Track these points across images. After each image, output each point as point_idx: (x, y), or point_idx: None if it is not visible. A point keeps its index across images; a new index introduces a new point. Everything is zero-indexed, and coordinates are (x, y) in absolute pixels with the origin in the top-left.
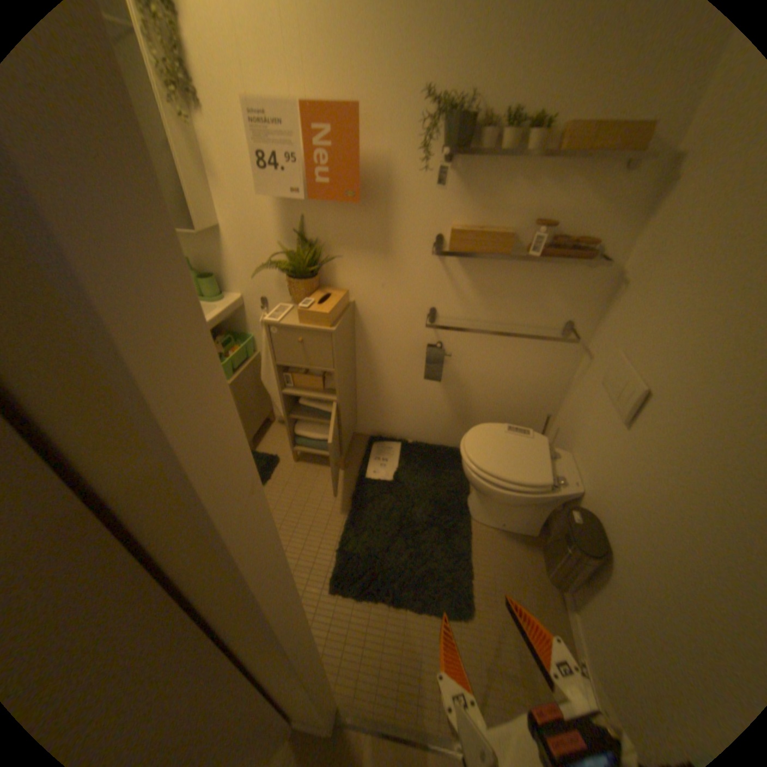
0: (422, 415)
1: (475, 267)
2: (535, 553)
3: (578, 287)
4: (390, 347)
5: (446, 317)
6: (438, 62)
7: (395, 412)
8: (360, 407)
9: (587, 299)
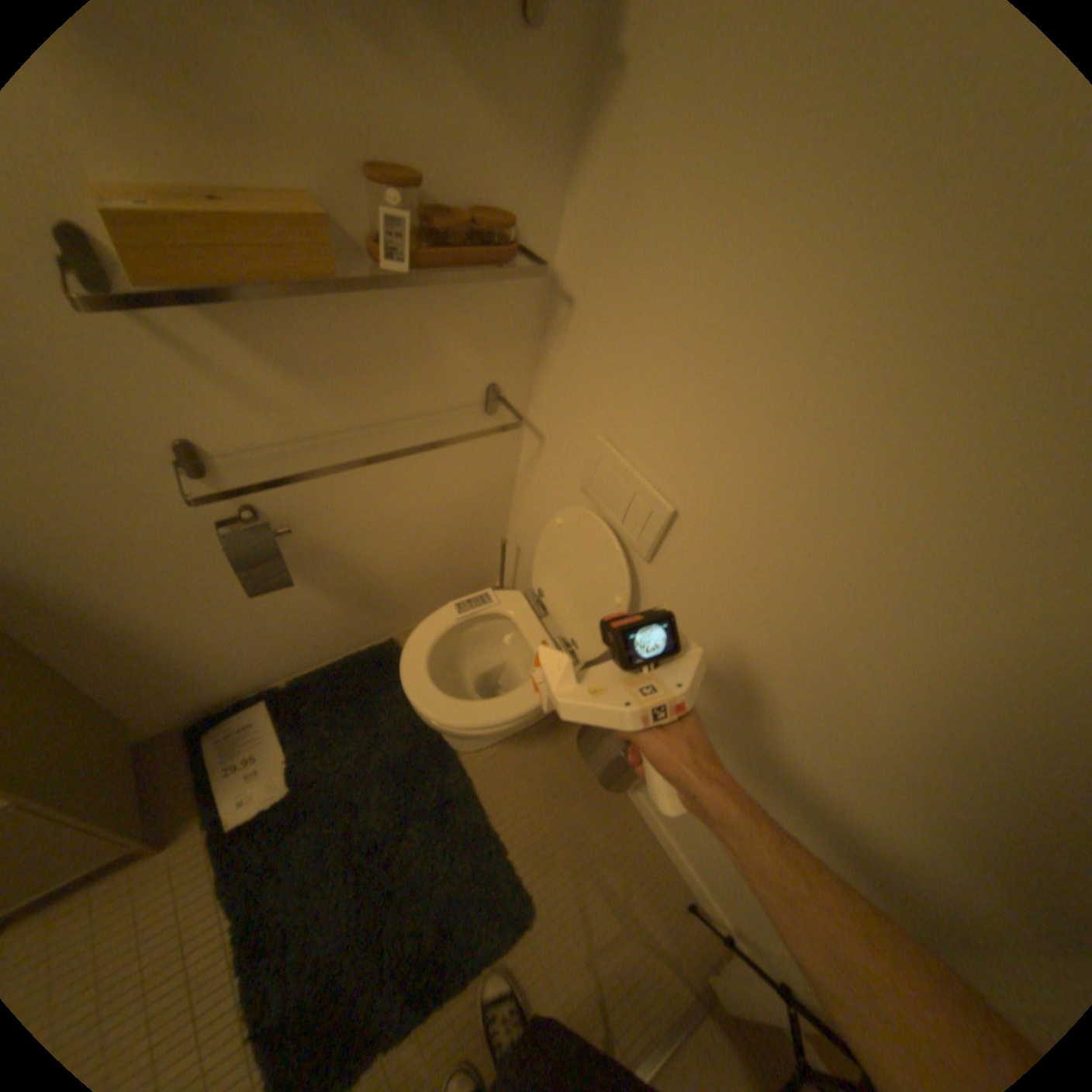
0: (280, 637)
1: (249, 309)
2: (557, 739)
3: (491, 317)
4: (106, 563)
5: (232, 448)
6: None
7: (215, 662)
8: (110, 701)
9: (510, 337)
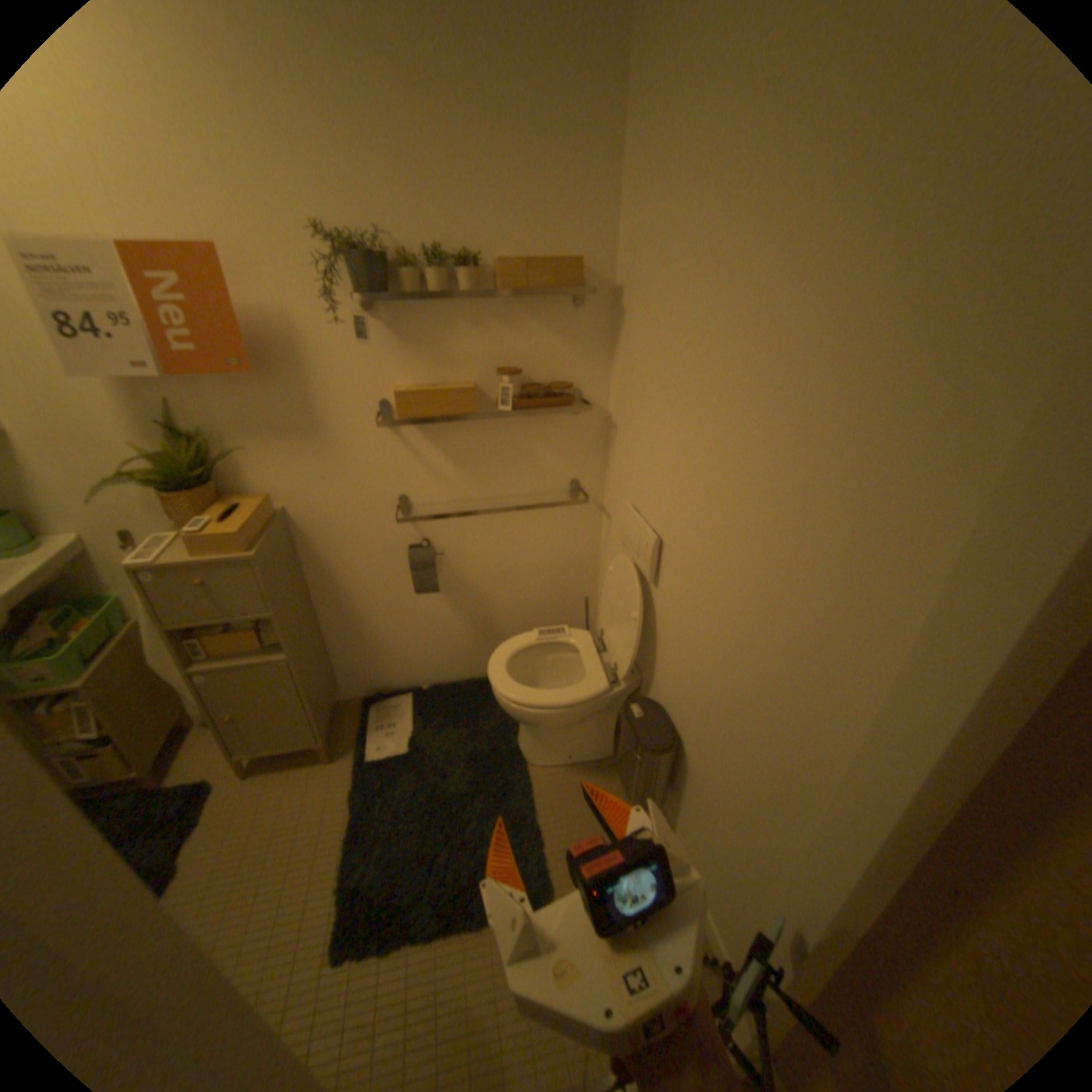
0: (430, 645)
1: (442, 434)
2: (613, 778)
3: (569, 440)
4: (357, 561)
5: (424, 504)
6: (319, 193)
7: (391, 651)
8: (335, 659)
9: (583, 452)
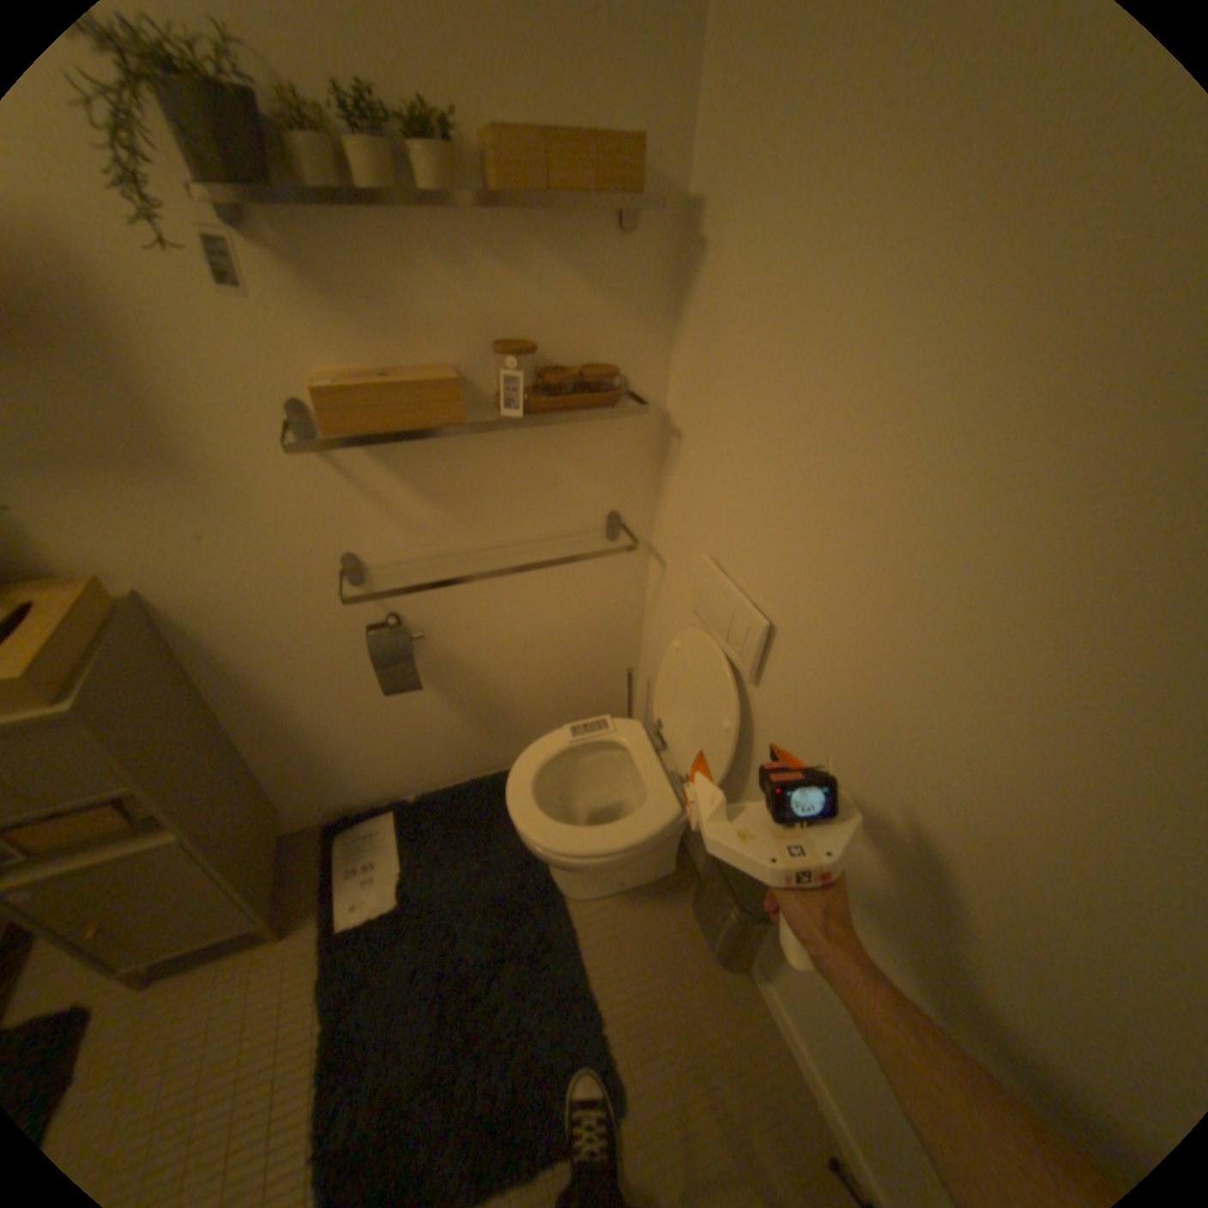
0: (413, 747)
1: (406, 453)
2: (678, 904)
3: (607, 453)
4: (284, 654)
5: (385, 563)
6: None
7: (355, 762)
8: (270, 785)
9: (627, 470)
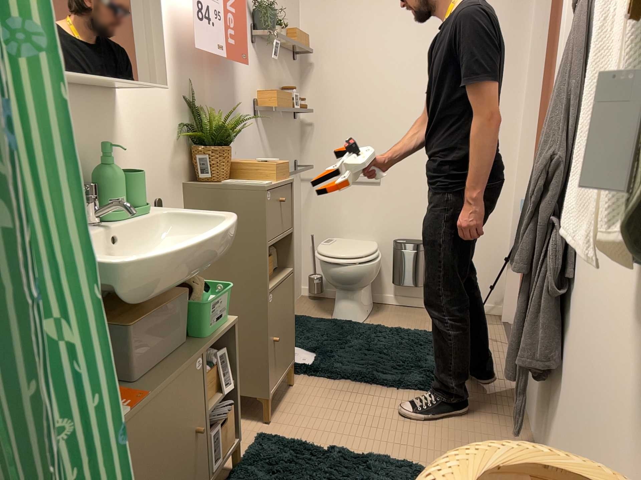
0: None
1: (269, 128)
2: (386, 310)
3: (294, 136)
4: None
5: None
6: None
7: None
8: None
9: (297, 144)
